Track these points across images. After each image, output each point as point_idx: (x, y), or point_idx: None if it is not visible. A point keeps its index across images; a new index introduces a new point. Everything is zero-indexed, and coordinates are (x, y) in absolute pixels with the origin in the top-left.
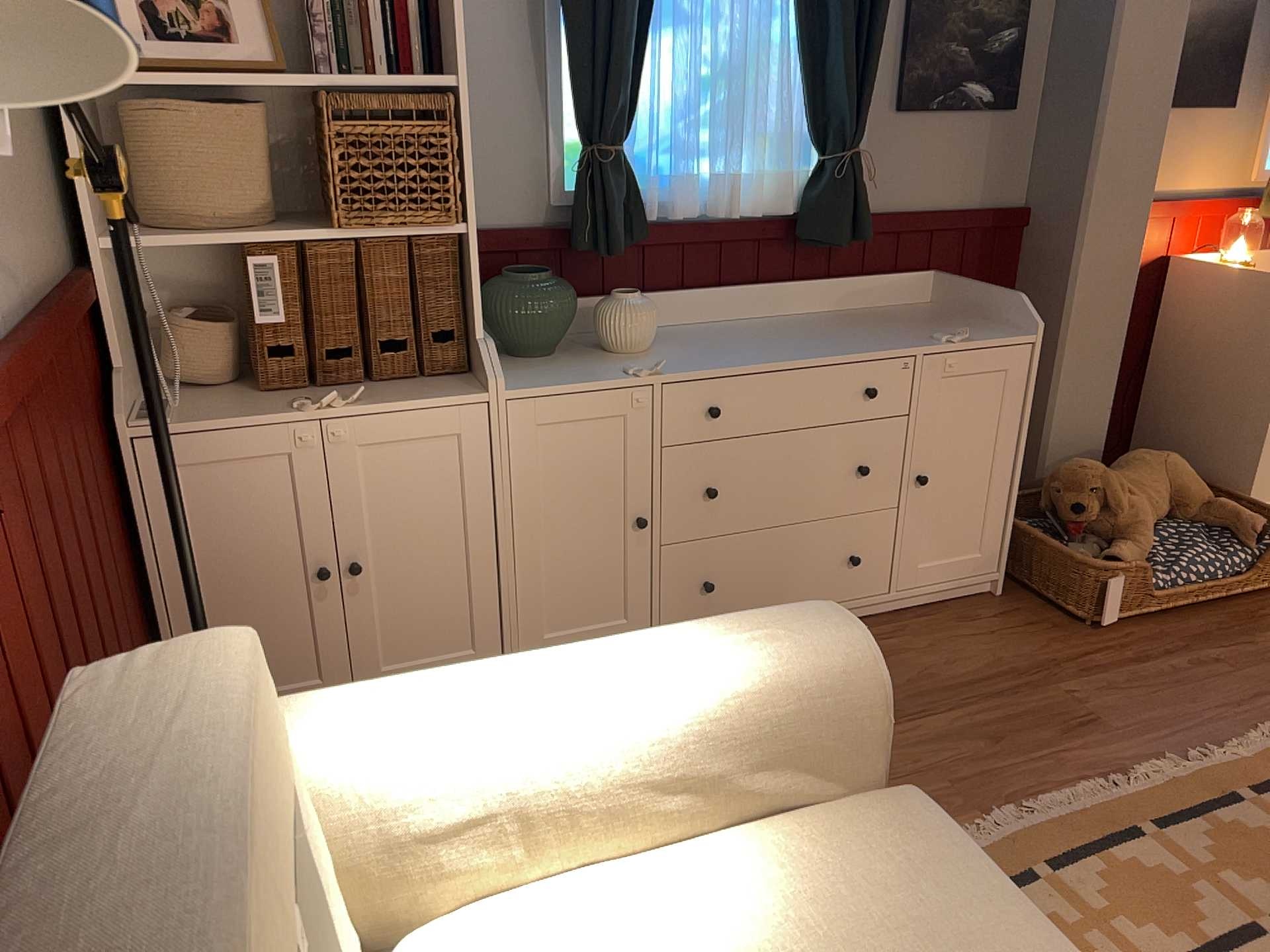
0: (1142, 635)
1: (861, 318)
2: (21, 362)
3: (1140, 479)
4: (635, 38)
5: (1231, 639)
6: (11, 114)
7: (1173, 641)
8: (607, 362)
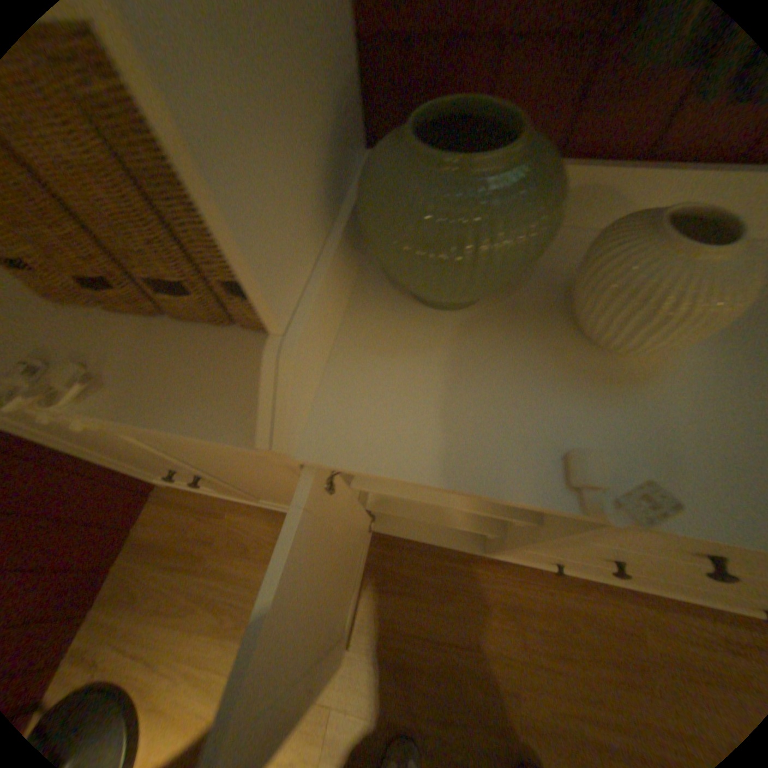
0: None
1: None
2: None
3: None
4: None
5: None
6: None
7: None
8: (566, 373)
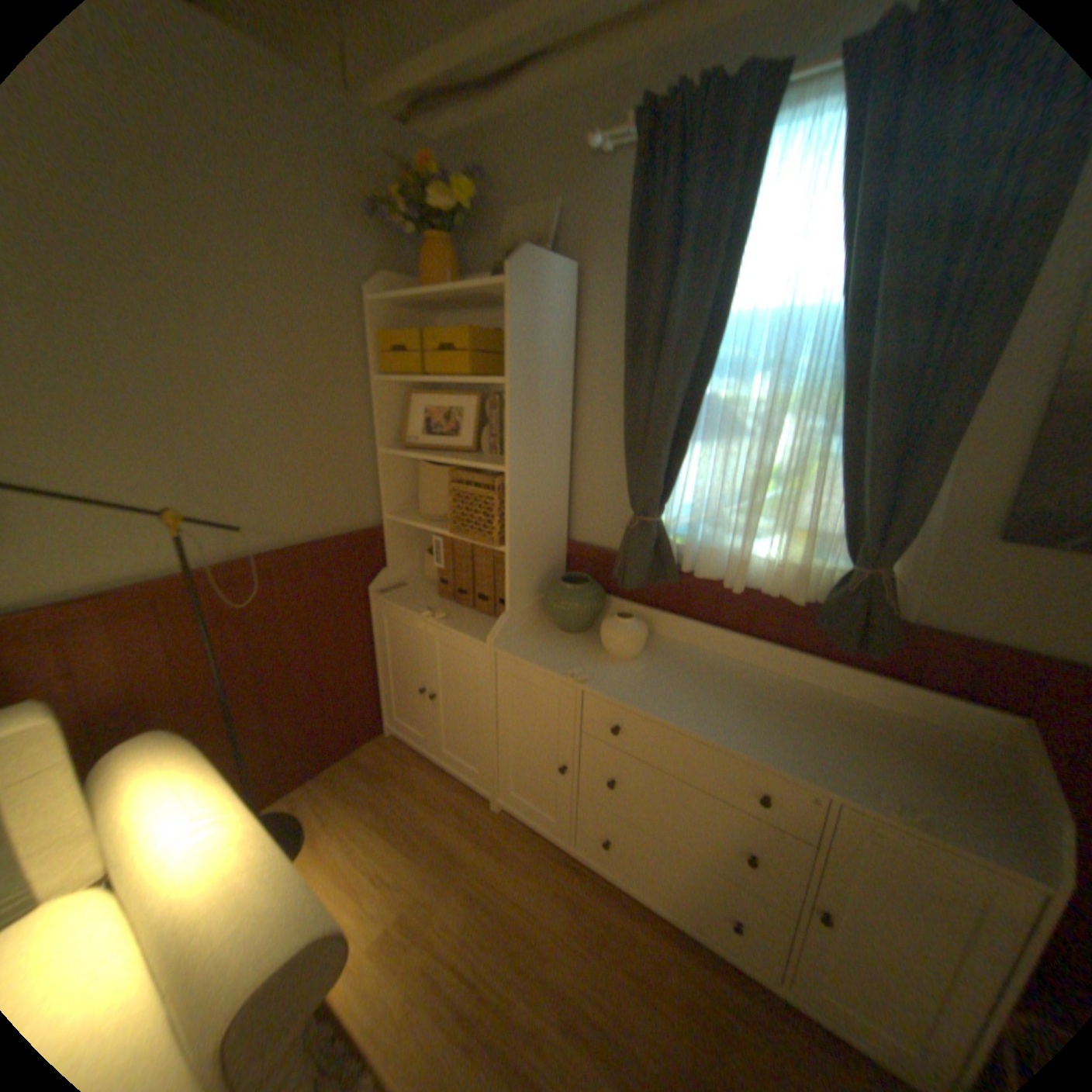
0: None
1: (873, 723)
2: (227, 570)
3: None
4: (667, 446)
5: None
6: (328, 466)
7: None
8: (588, 655)
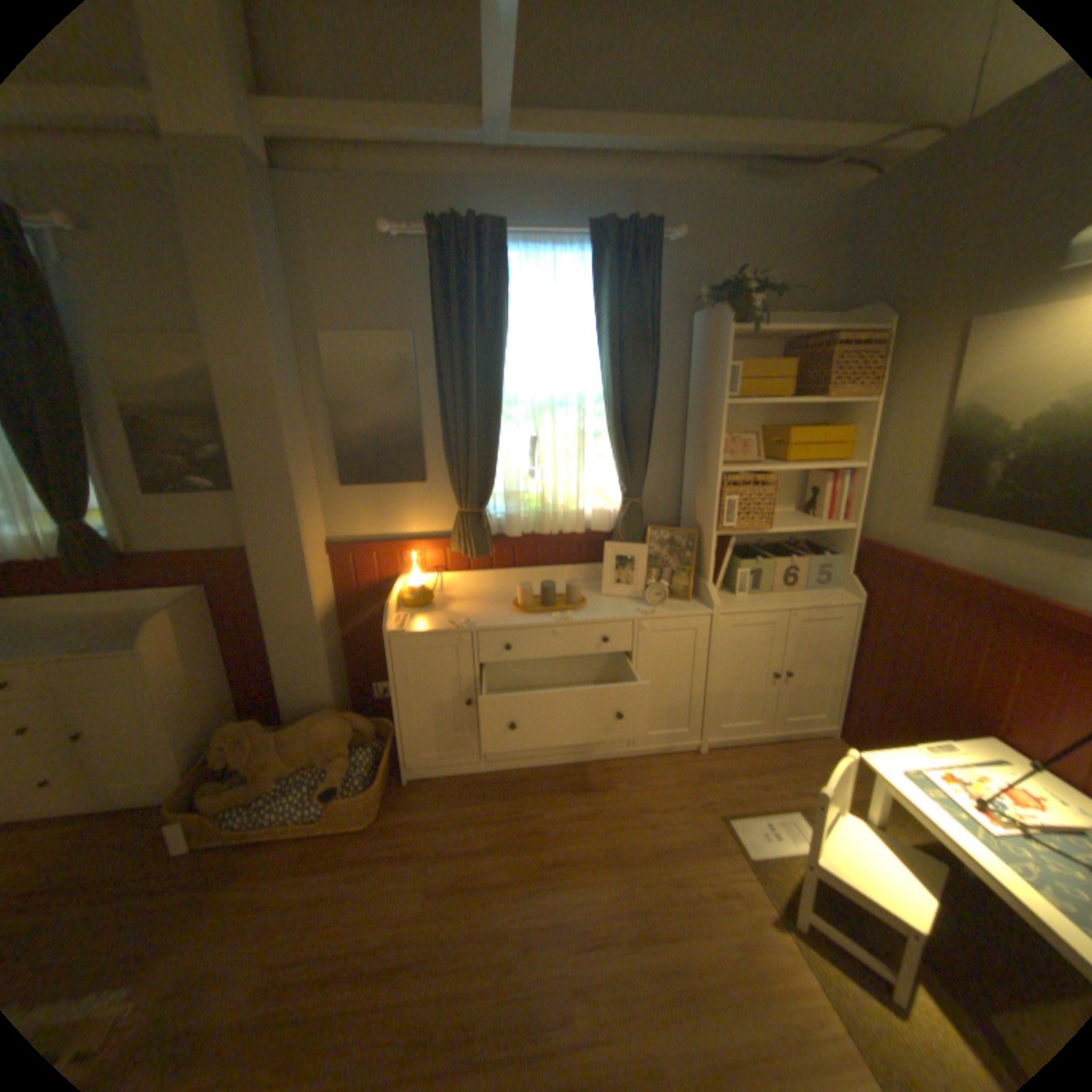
0: (201, 867)
1: (117, 620)
2: None
3: (287, 739)
4: None
5: (248, 883)
6: None
7: (209, 877)
8: None
